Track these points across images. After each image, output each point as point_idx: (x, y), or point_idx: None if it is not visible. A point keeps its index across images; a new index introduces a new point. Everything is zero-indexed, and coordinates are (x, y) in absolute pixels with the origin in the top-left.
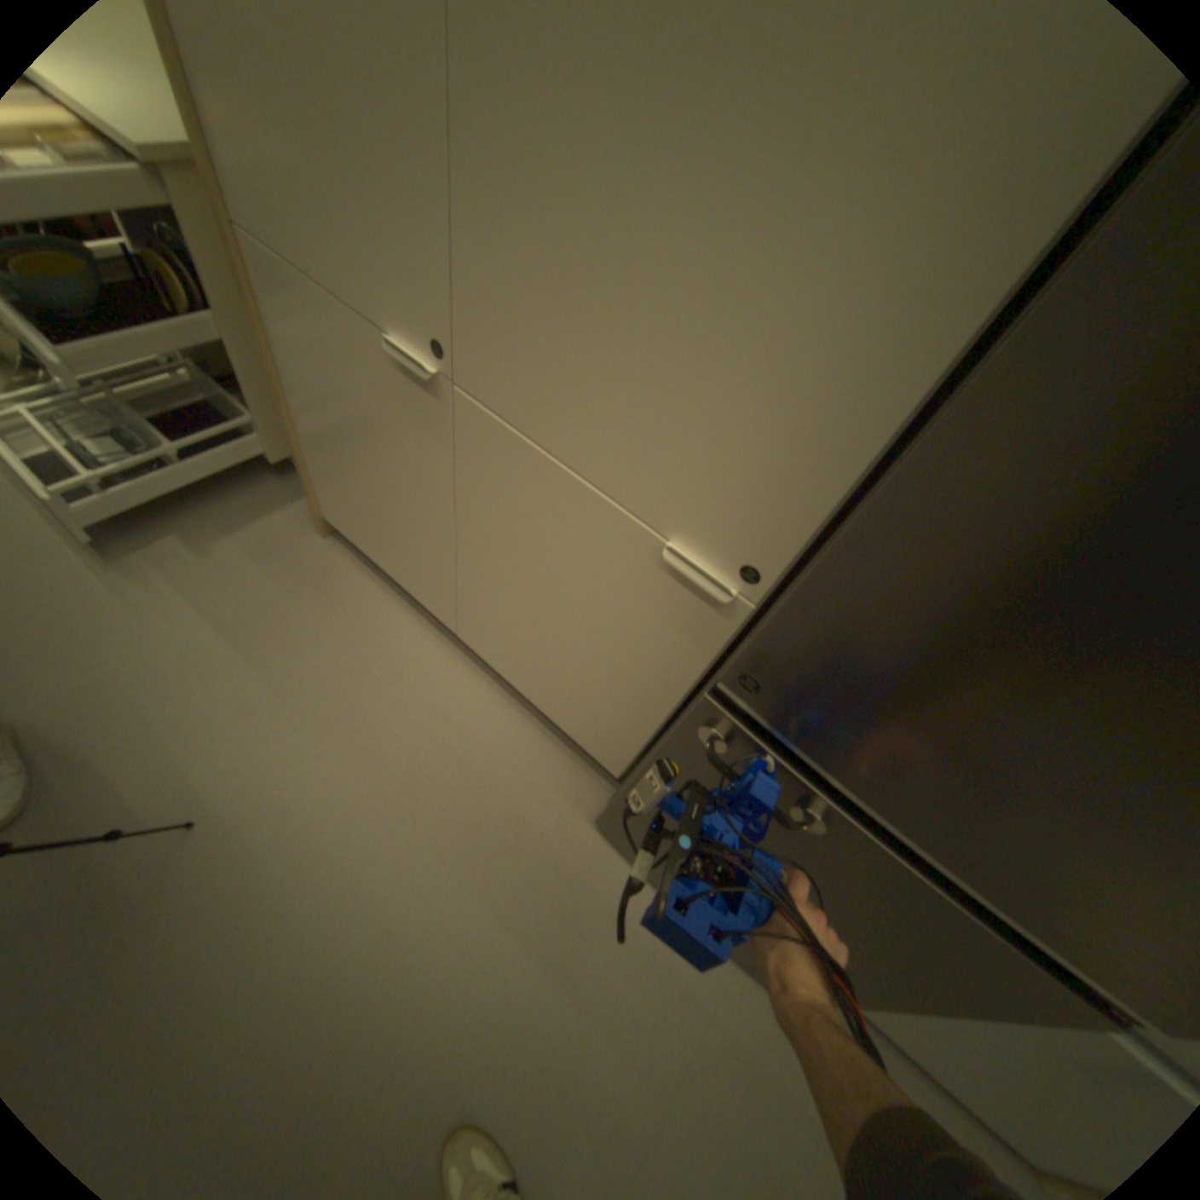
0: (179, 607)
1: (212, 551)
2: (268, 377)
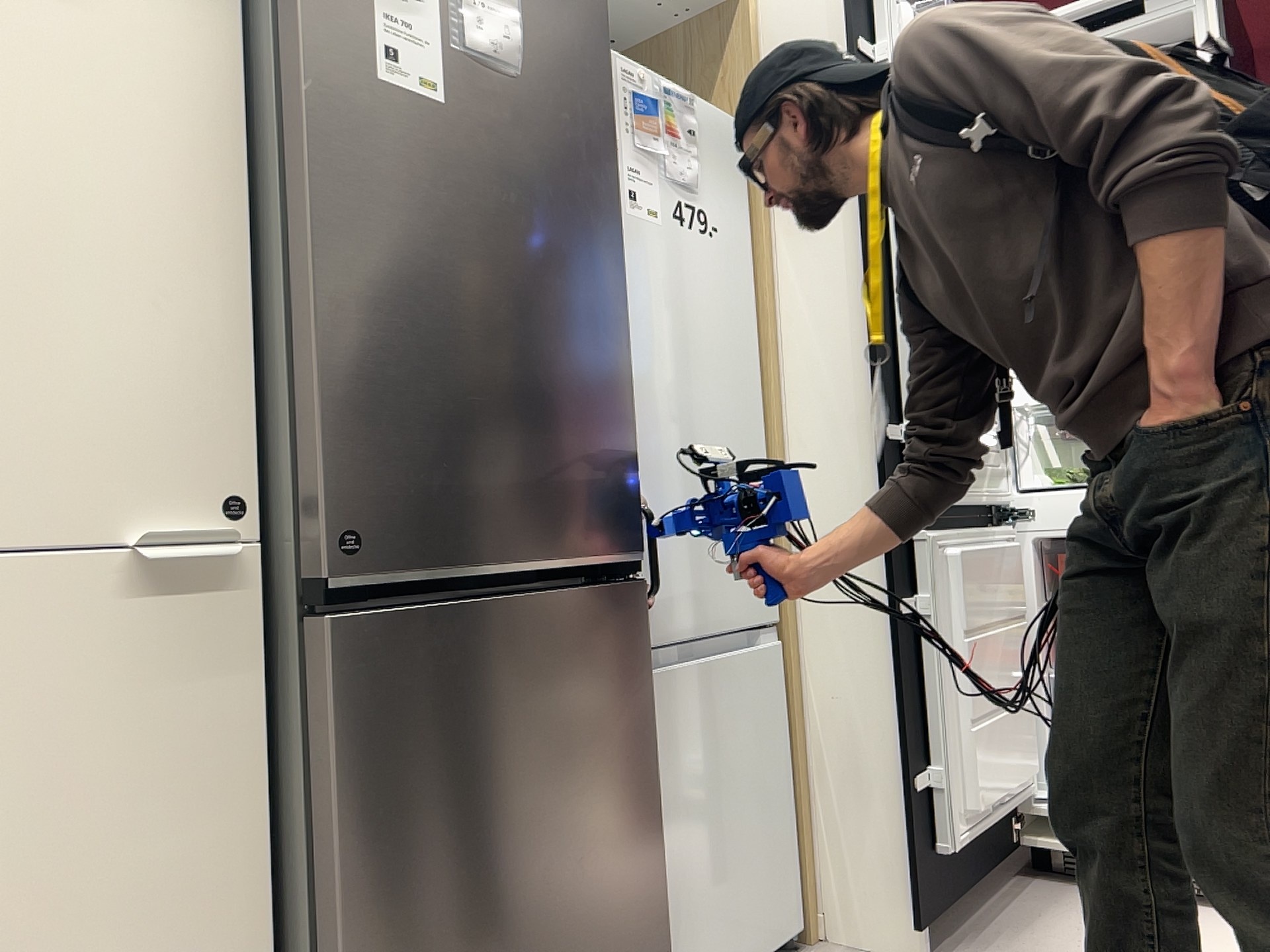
0: None
1: None
2: None
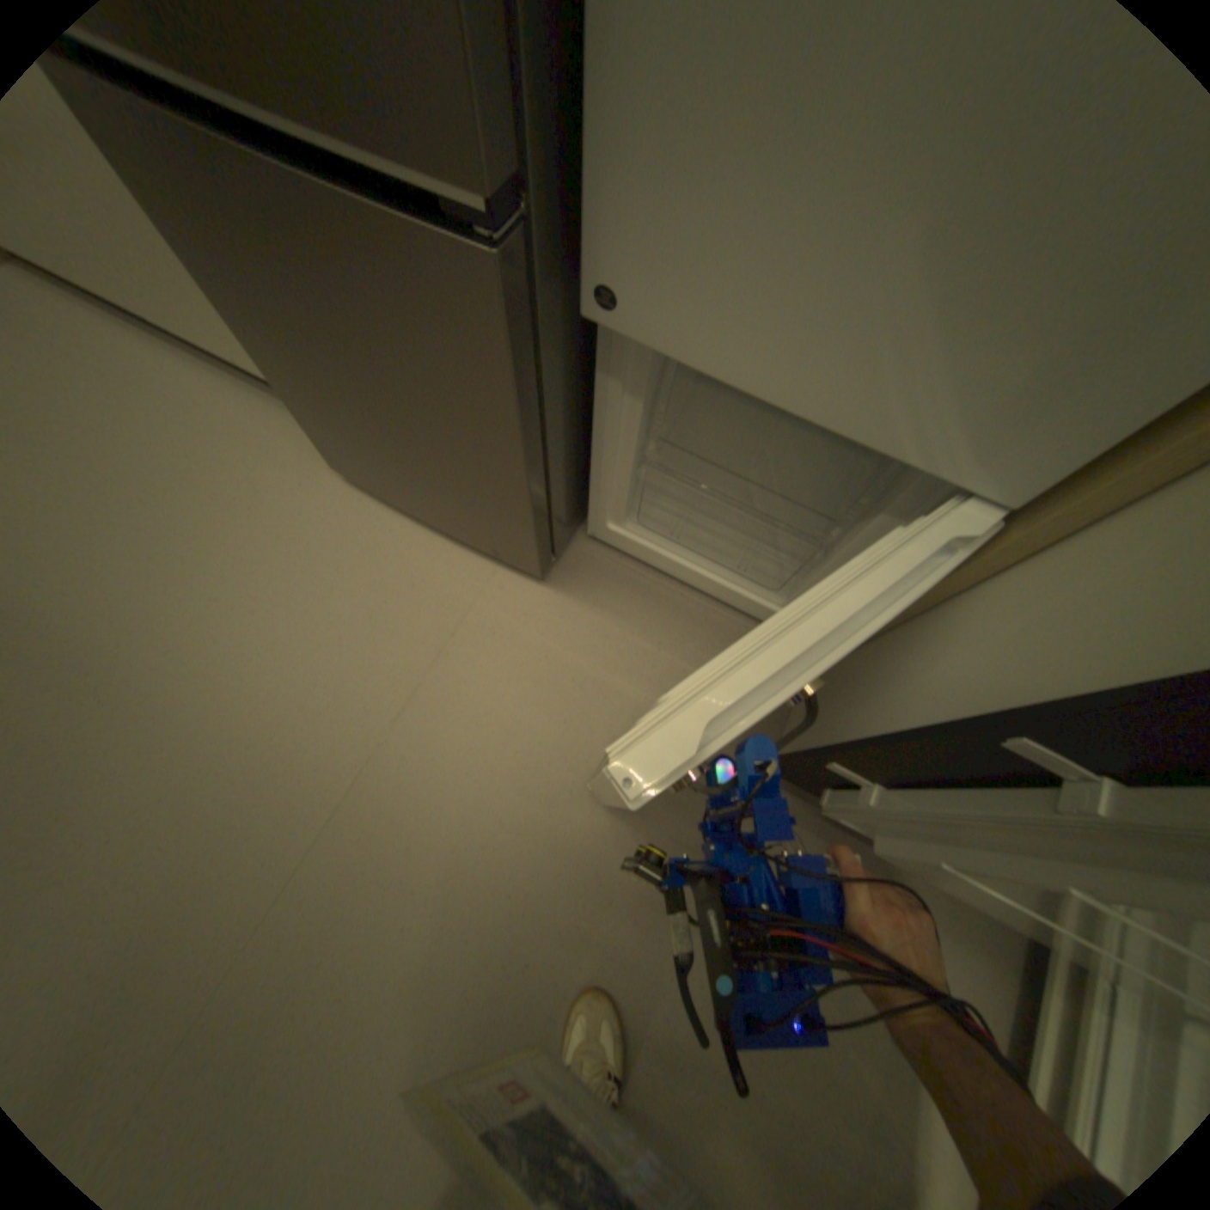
0: None
1: None
2: None
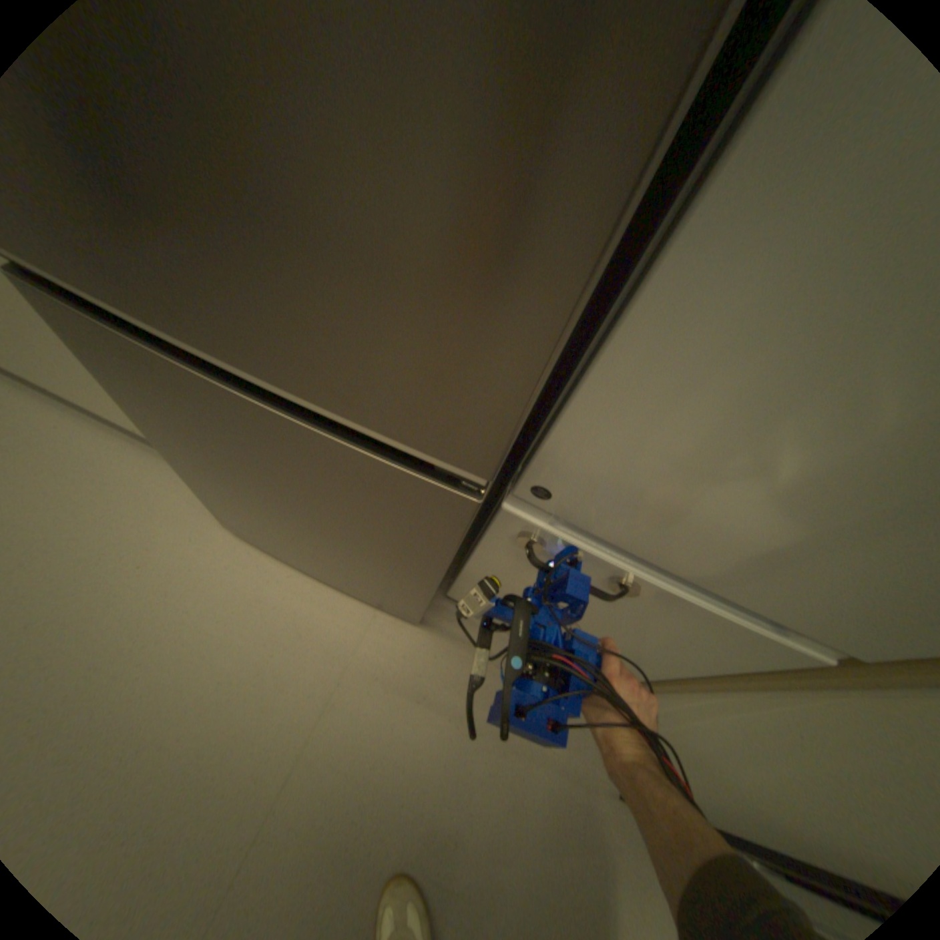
0: None
1: None
2: None
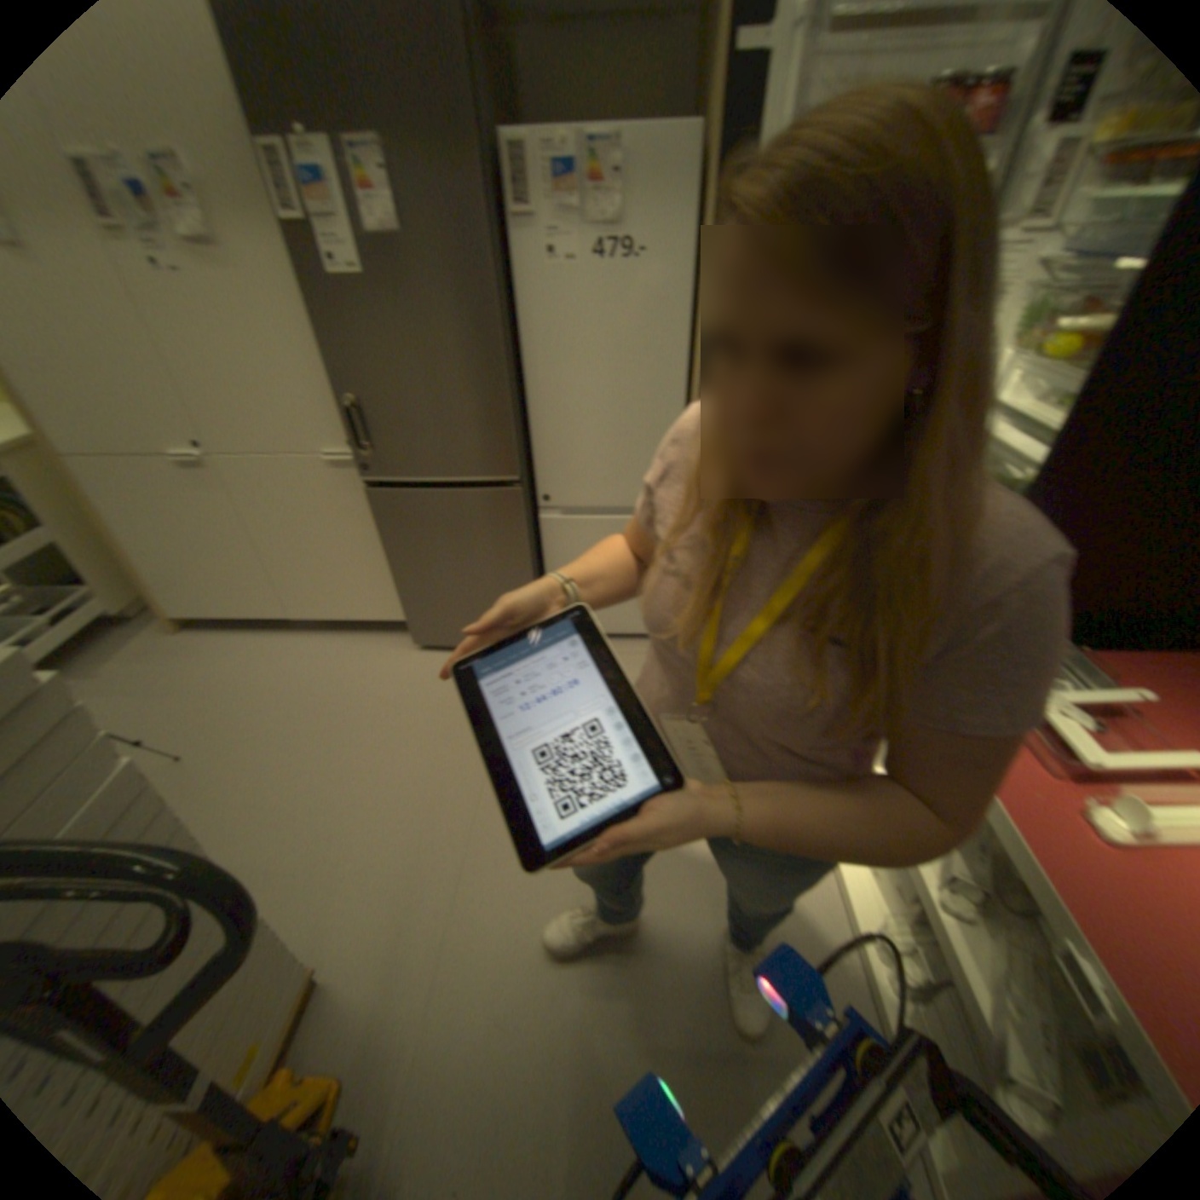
0: (103, 700)
1: (105, 673)
2: (107, 535)
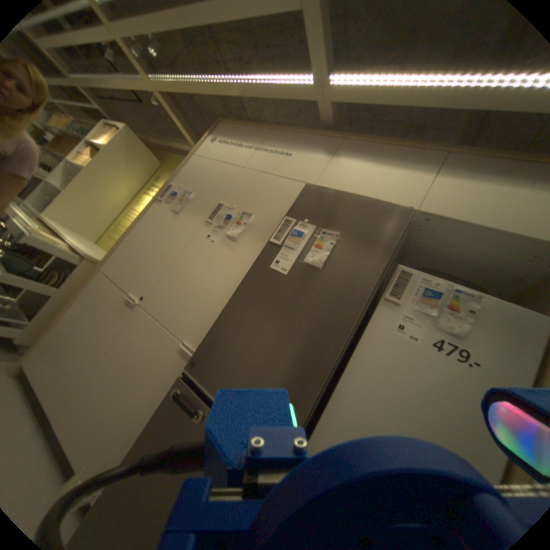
0: None
1: None
2: (65, 308)
